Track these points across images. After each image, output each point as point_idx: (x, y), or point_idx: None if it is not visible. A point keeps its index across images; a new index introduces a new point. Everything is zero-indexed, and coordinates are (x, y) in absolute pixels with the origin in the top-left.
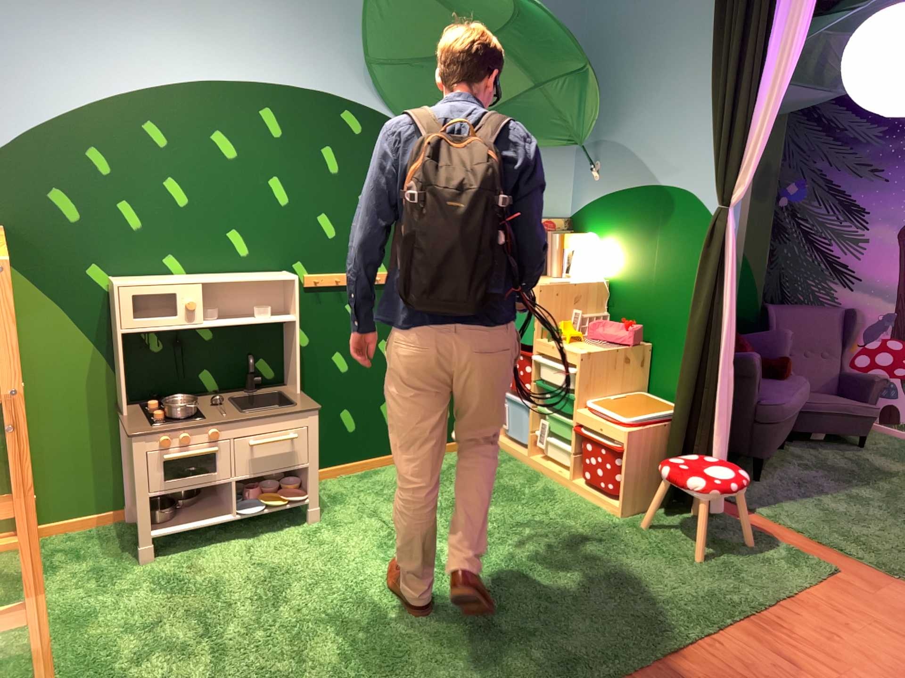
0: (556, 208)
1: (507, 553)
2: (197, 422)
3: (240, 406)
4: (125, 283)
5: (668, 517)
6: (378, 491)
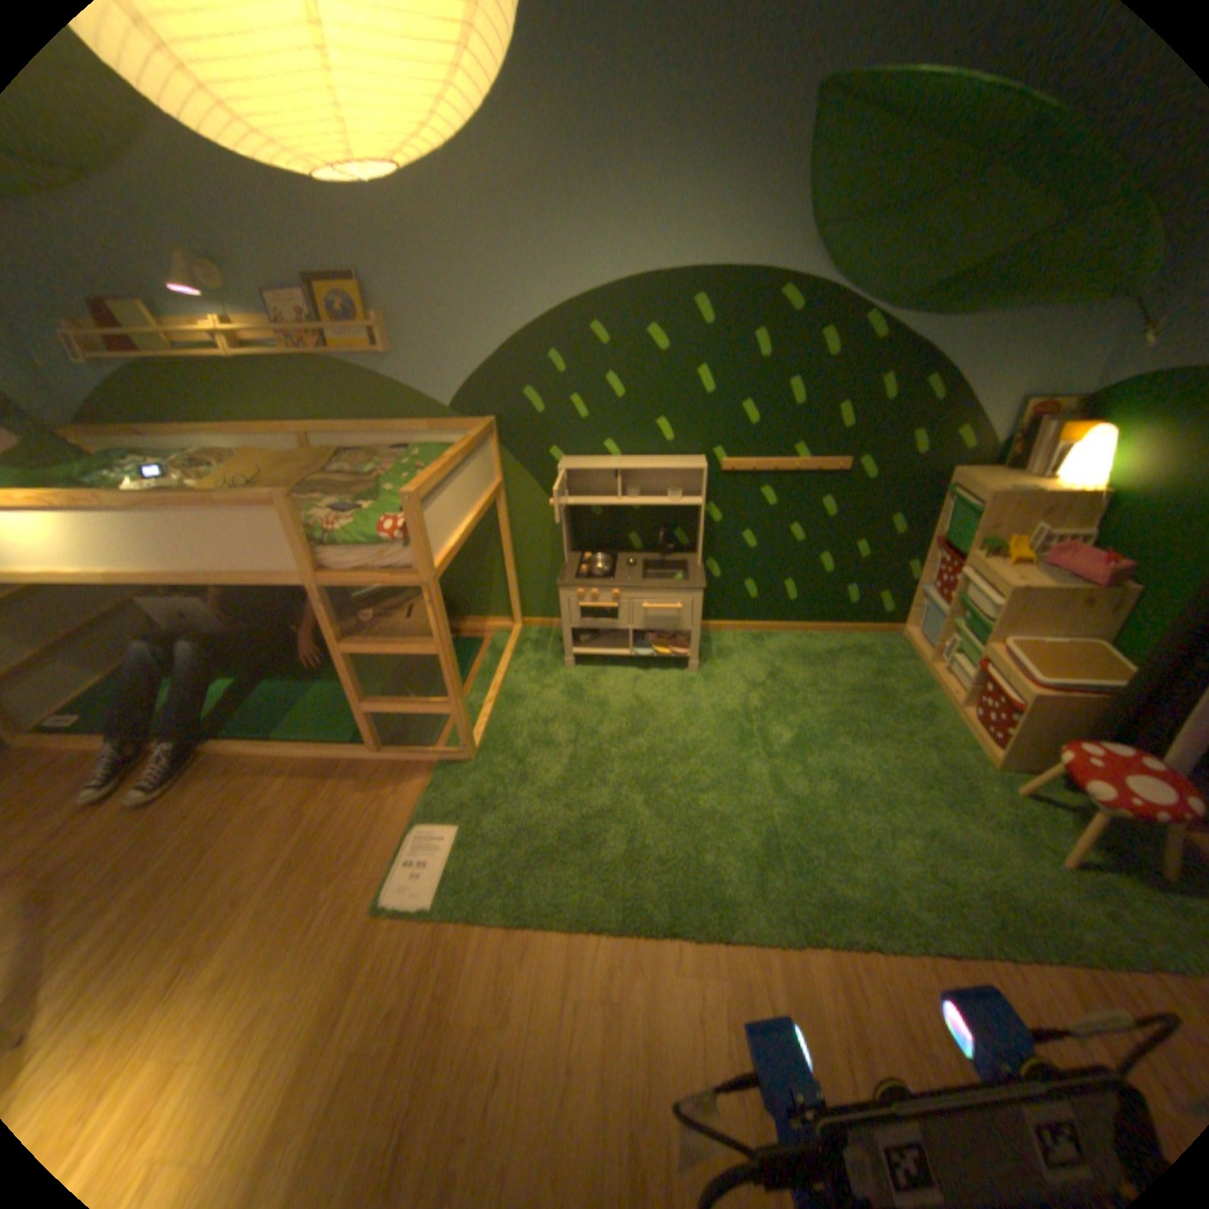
0: (1074, 381)
1: (837, 771)
2: (600, 584)
3: (644, 571)
4: (560, 466)
5: (1069, 802)
6: (758, 659)
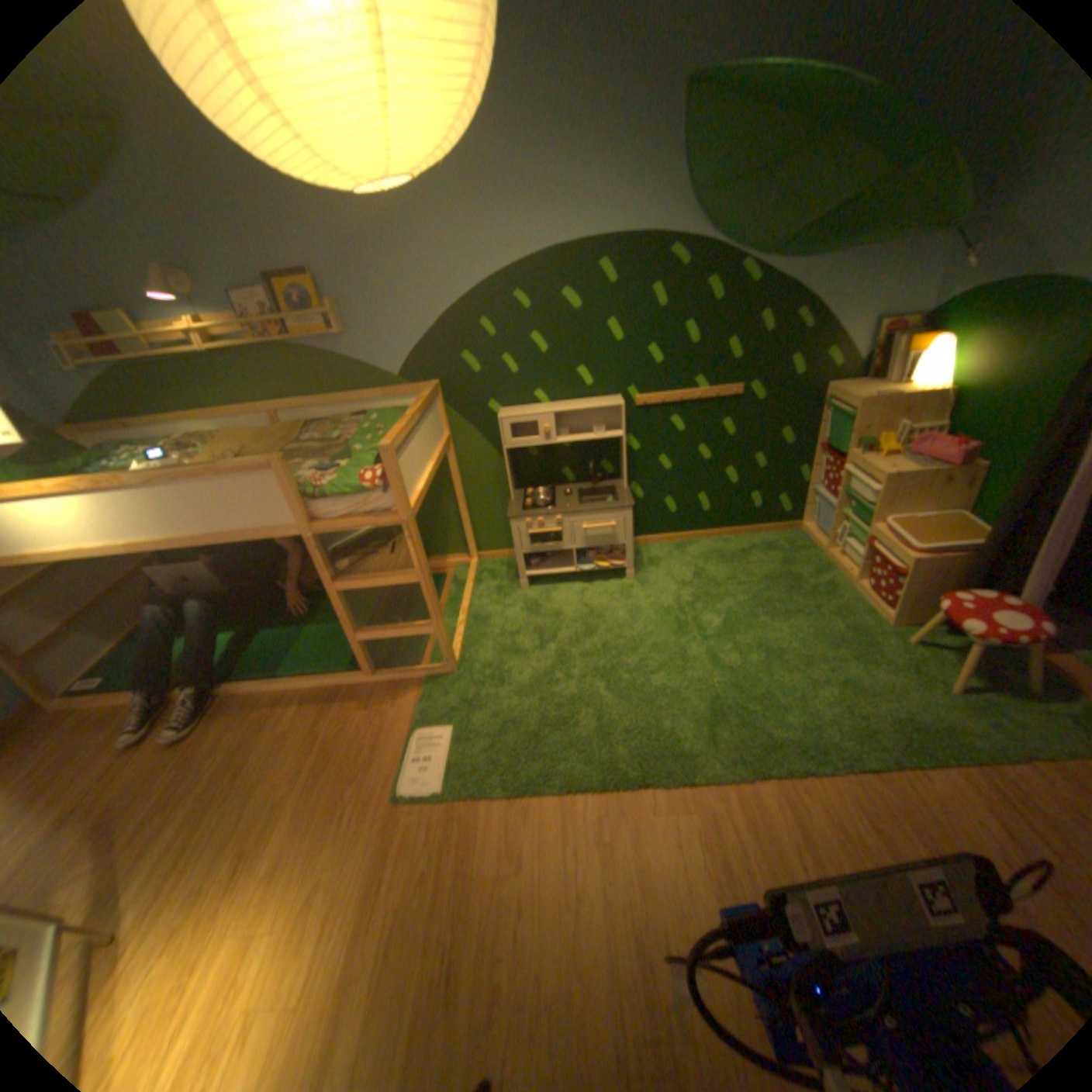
0: (916, 301)
1: (761, 644)
2: (544, 513)
3: (579, 498)
4: (499, 416)
5: (951, 644)
6: (683, 563)
